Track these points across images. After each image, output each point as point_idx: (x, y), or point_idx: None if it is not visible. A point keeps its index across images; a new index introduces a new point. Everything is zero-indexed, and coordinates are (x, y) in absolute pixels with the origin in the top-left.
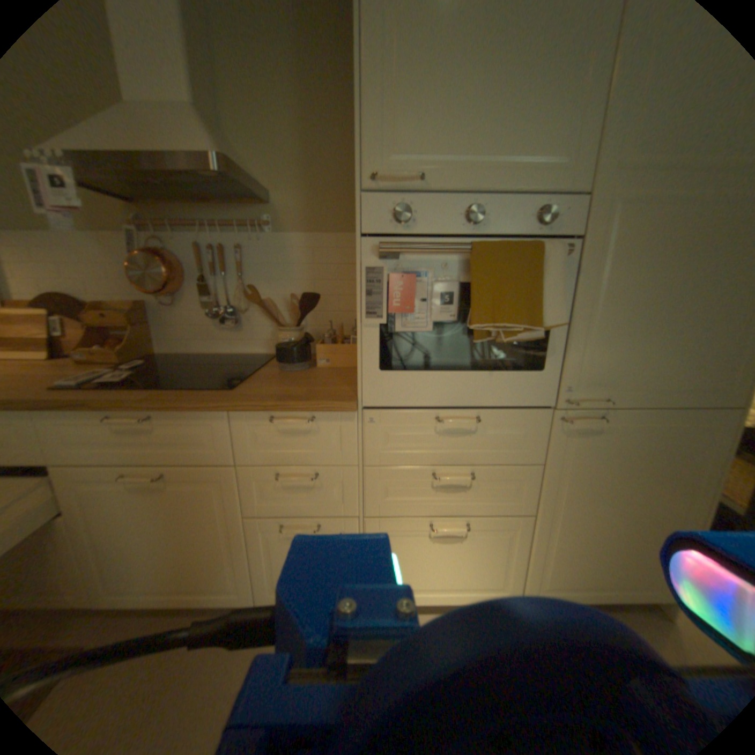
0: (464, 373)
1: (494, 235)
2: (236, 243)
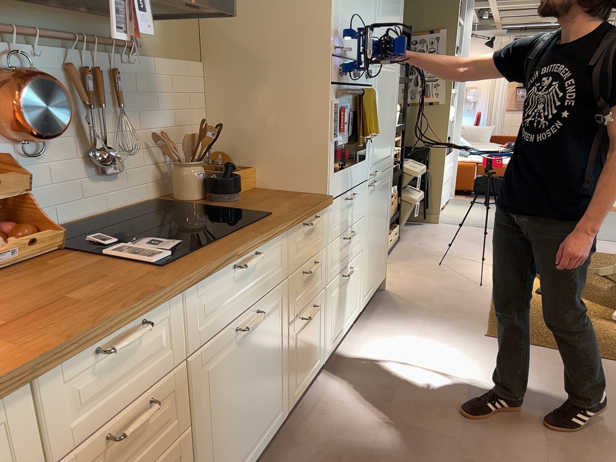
0: (351, 167)
1: (357, 86)
2: (114, 69)
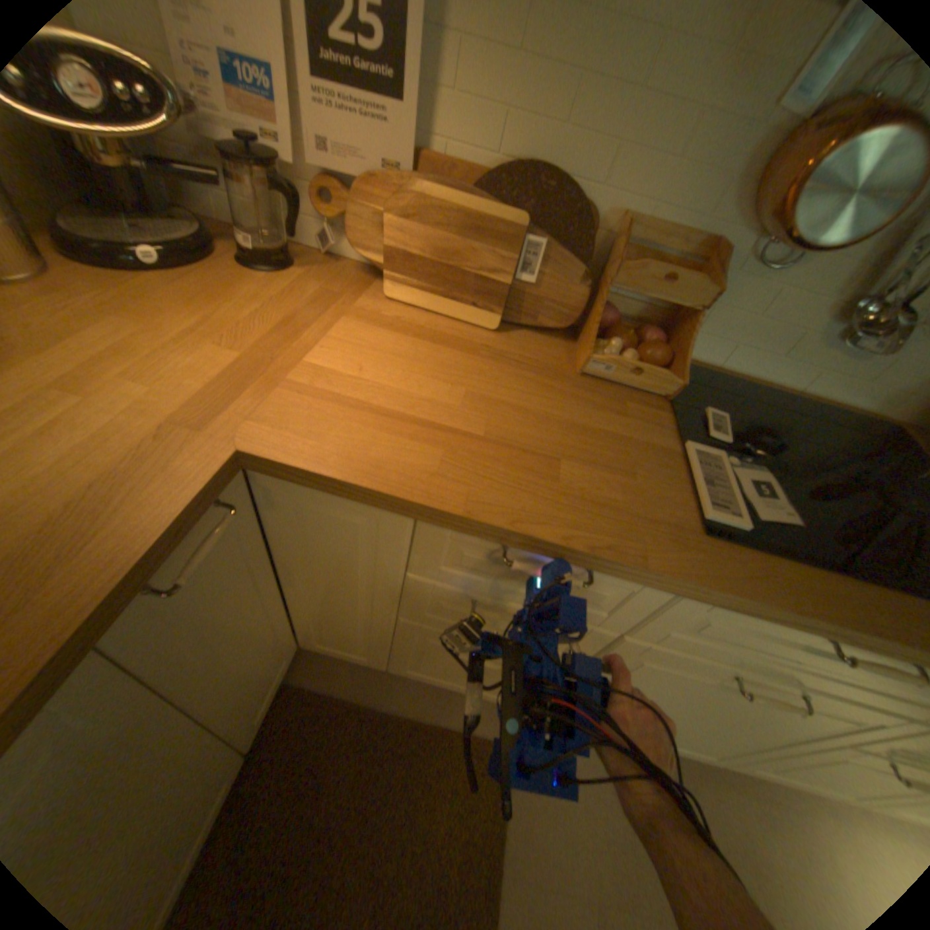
0: None
1: None
2: None
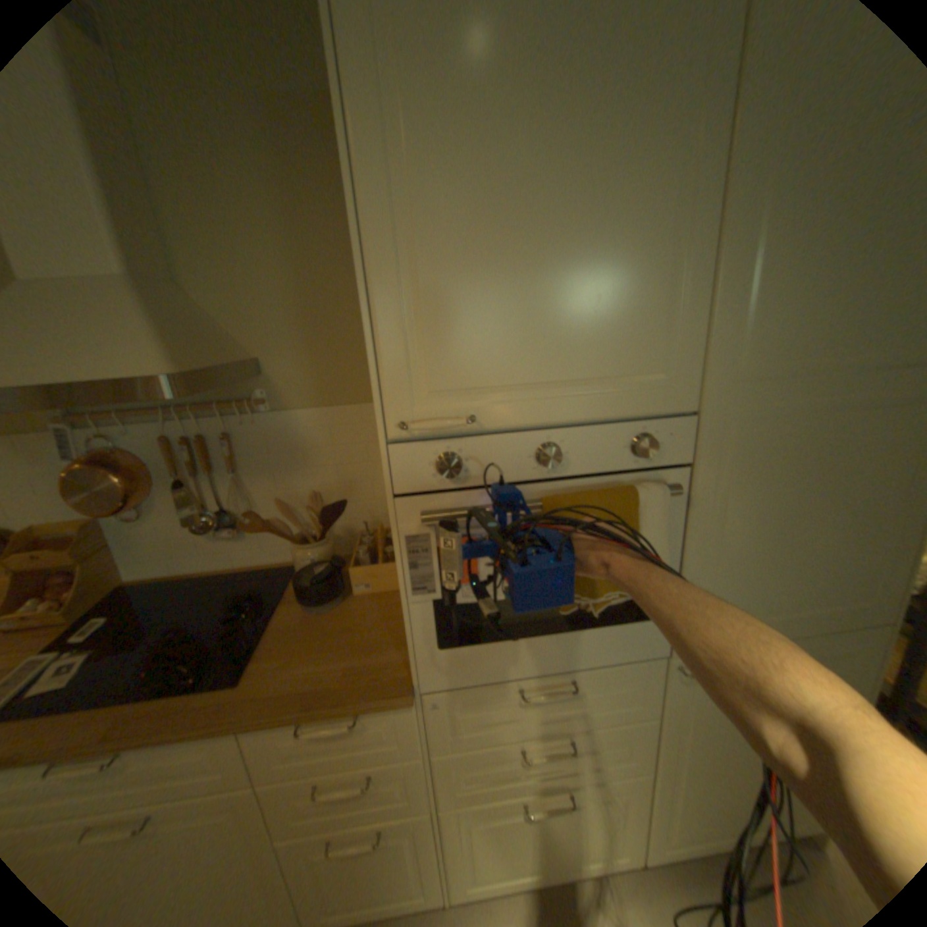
0: (551, 638)
1: (575, 476)
2: (223, 431)
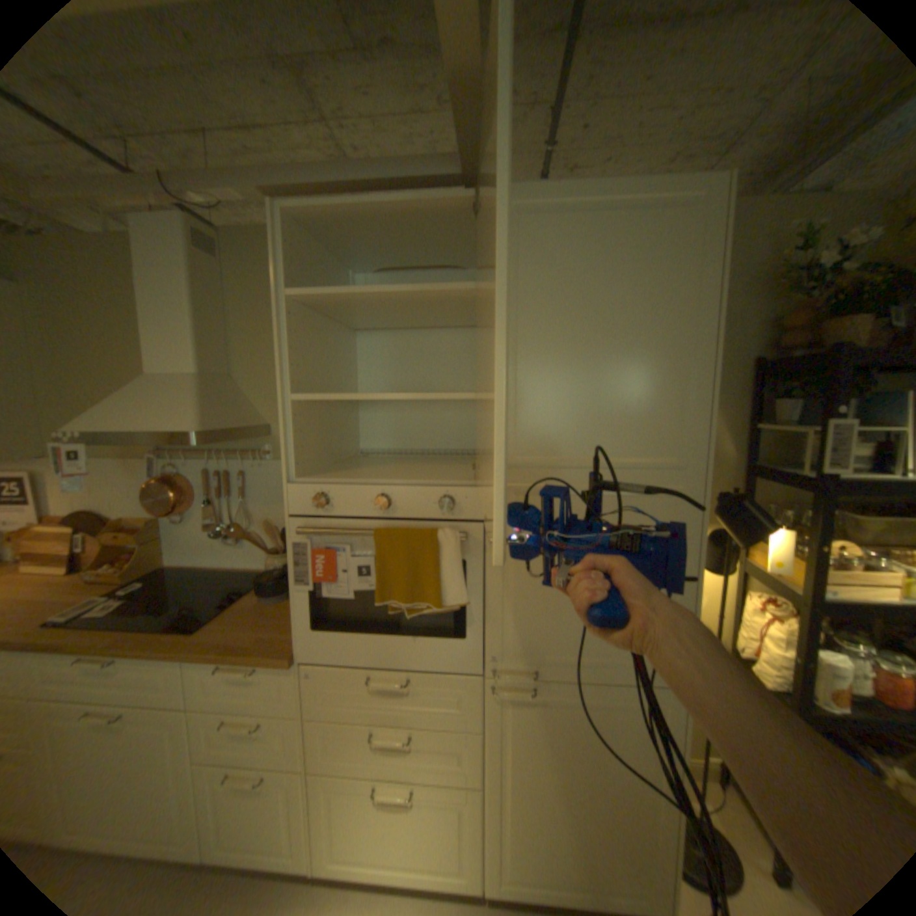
0: (388, 638)
1: (401, 518)
2: (241, 470)
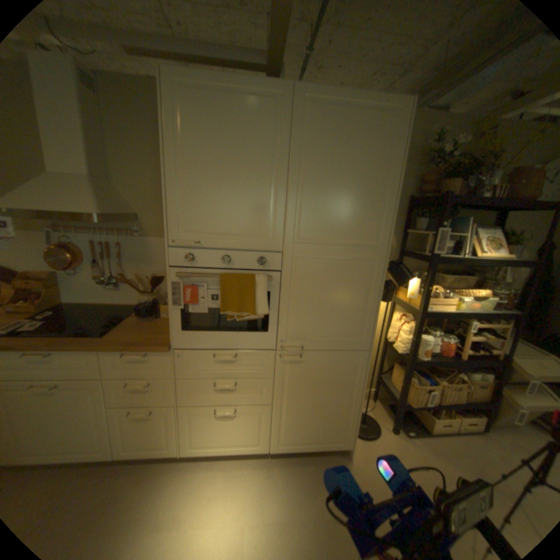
0: (226, 333)
1: (236, 269)
2: (117, 242)
